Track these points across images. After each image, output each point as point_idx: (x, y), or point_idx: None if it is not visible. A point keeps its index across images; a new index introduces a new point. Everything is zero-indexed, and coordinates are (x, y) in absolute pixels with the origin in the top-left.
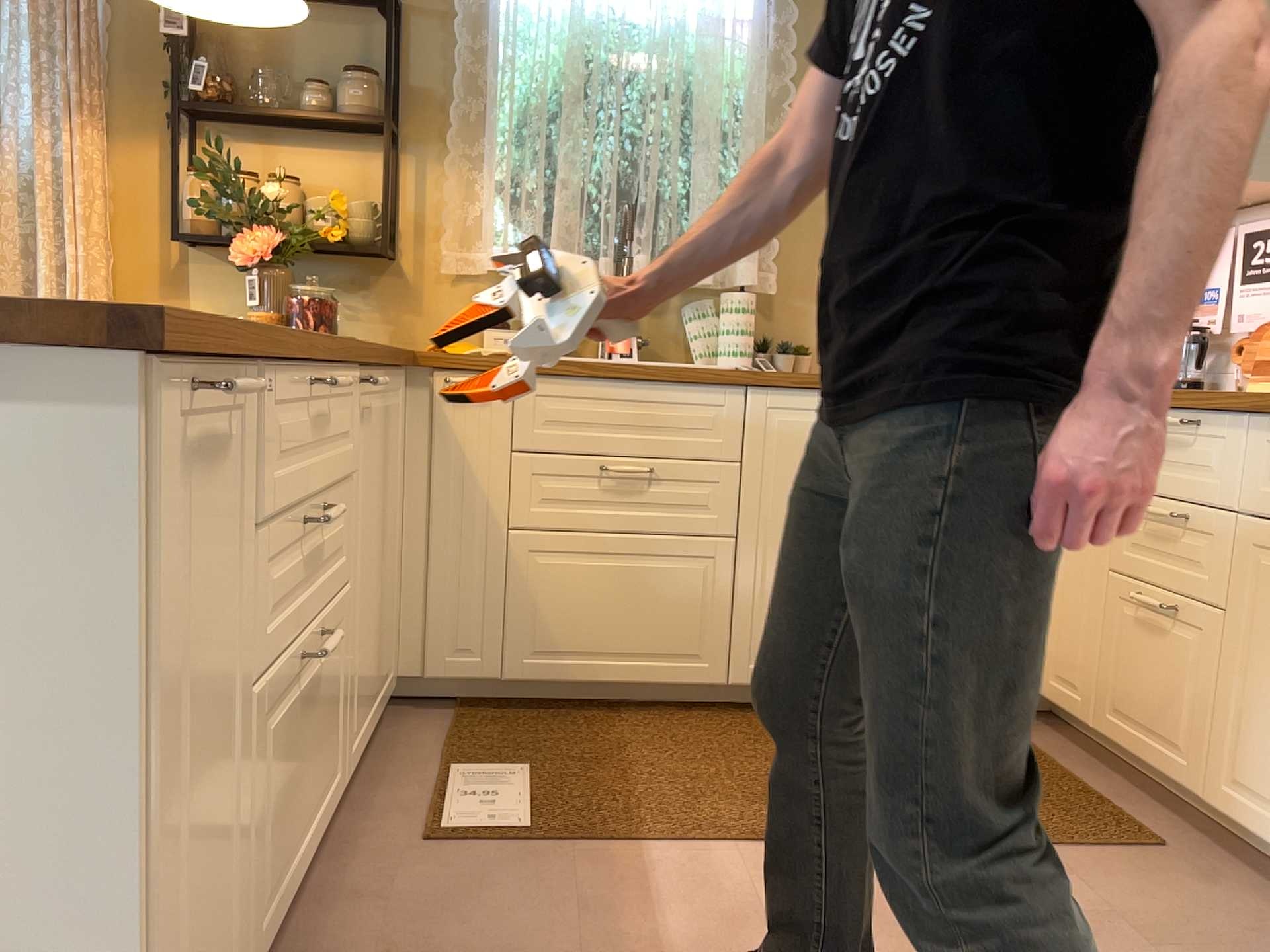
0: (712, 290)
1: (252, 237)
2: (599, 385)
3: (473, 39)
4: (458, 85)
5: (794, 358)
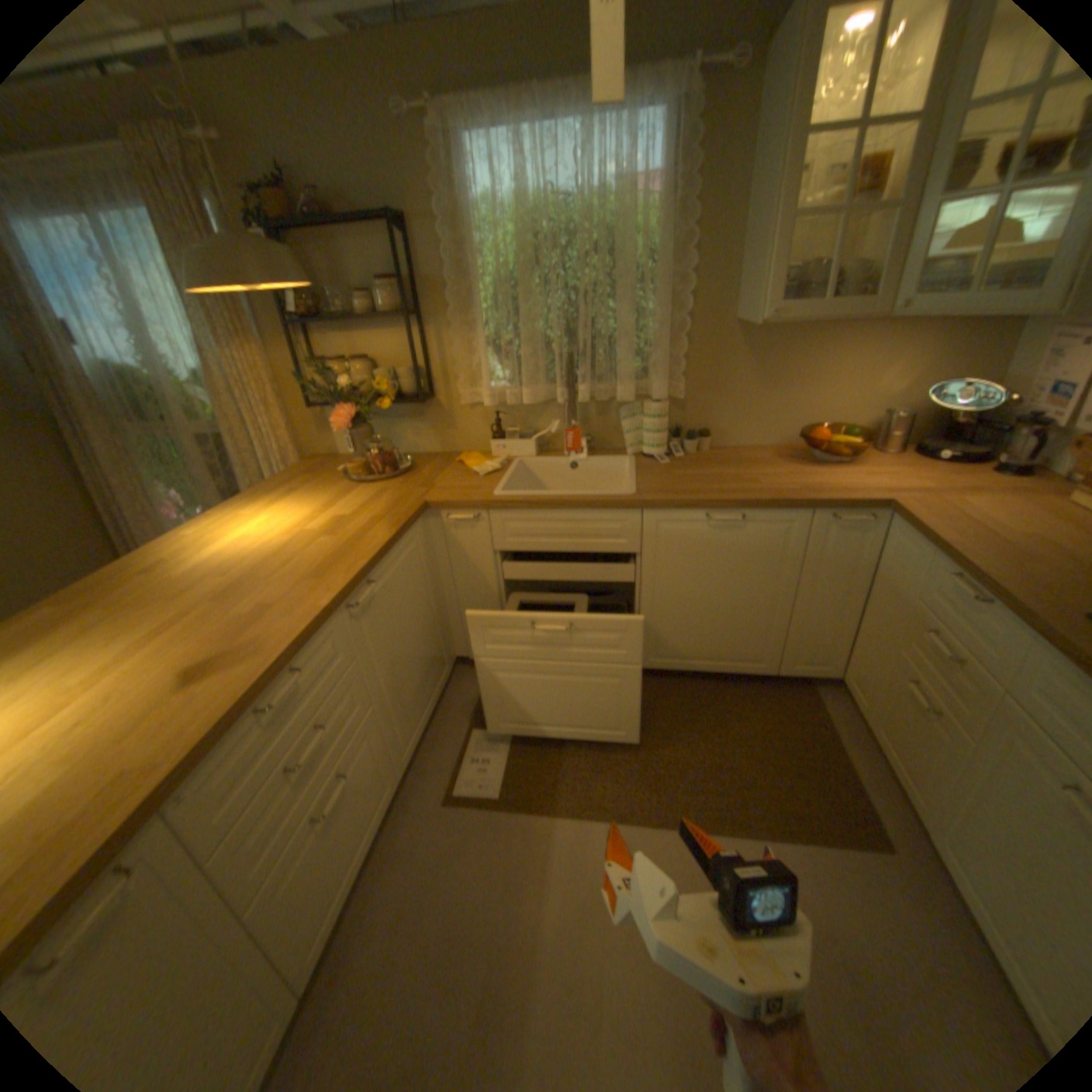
0: (638, 397)
1: (338, 410)
2: (542, 512)
3: (452, 231)
4: (447, 272)
5: (694, 444)
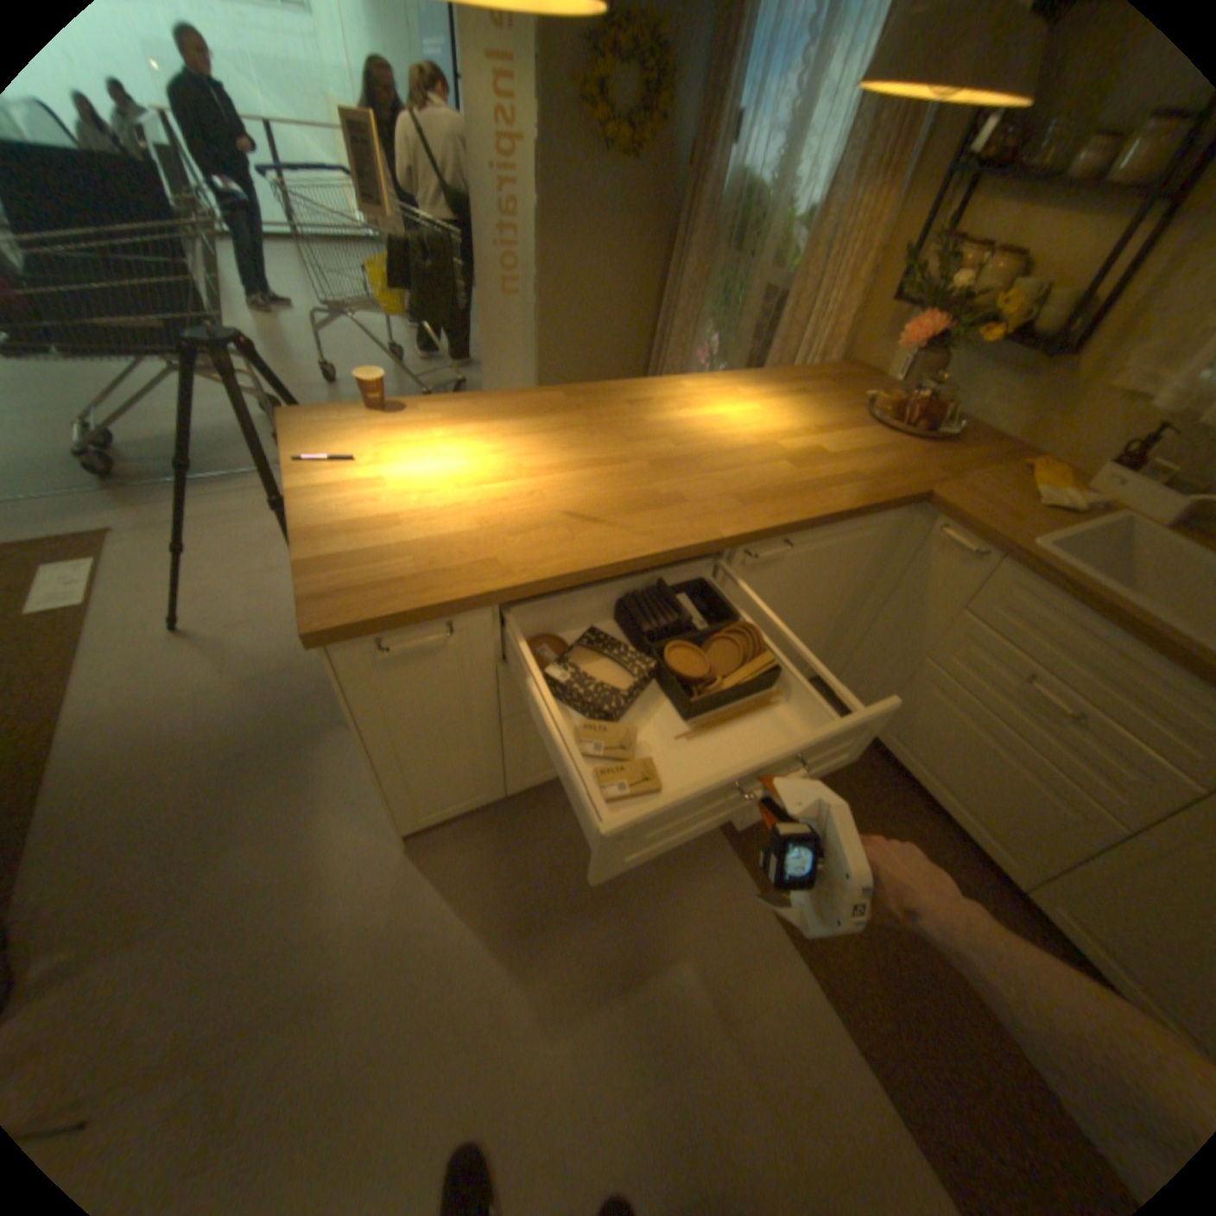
0: None
1: (925, 318)
2: (1089, 614)
3: None
4: None
5: None
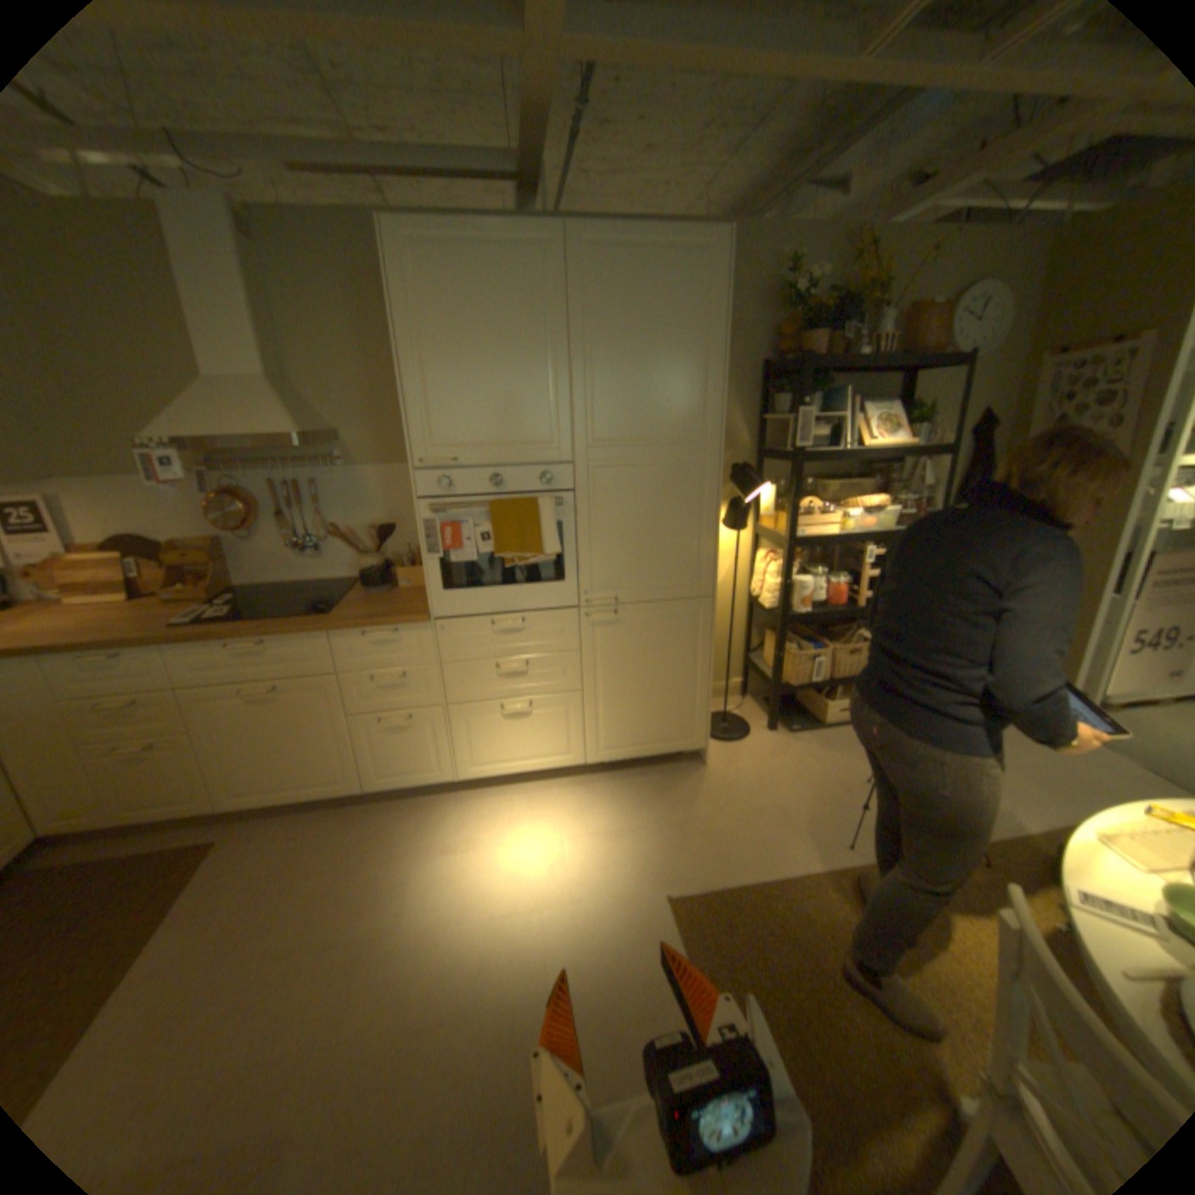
0: None
1: None
2: None
3: None
4: None
5: None
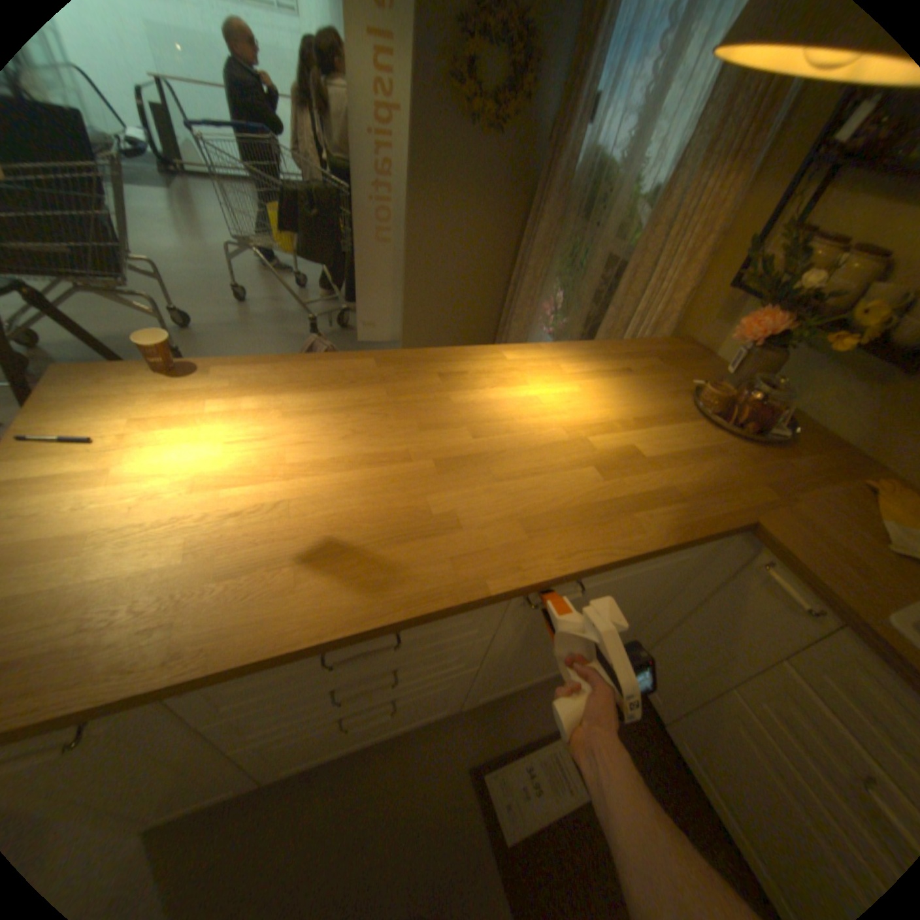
0: None
1: (766, 313)
2: None
3: None
4: None
5: None
